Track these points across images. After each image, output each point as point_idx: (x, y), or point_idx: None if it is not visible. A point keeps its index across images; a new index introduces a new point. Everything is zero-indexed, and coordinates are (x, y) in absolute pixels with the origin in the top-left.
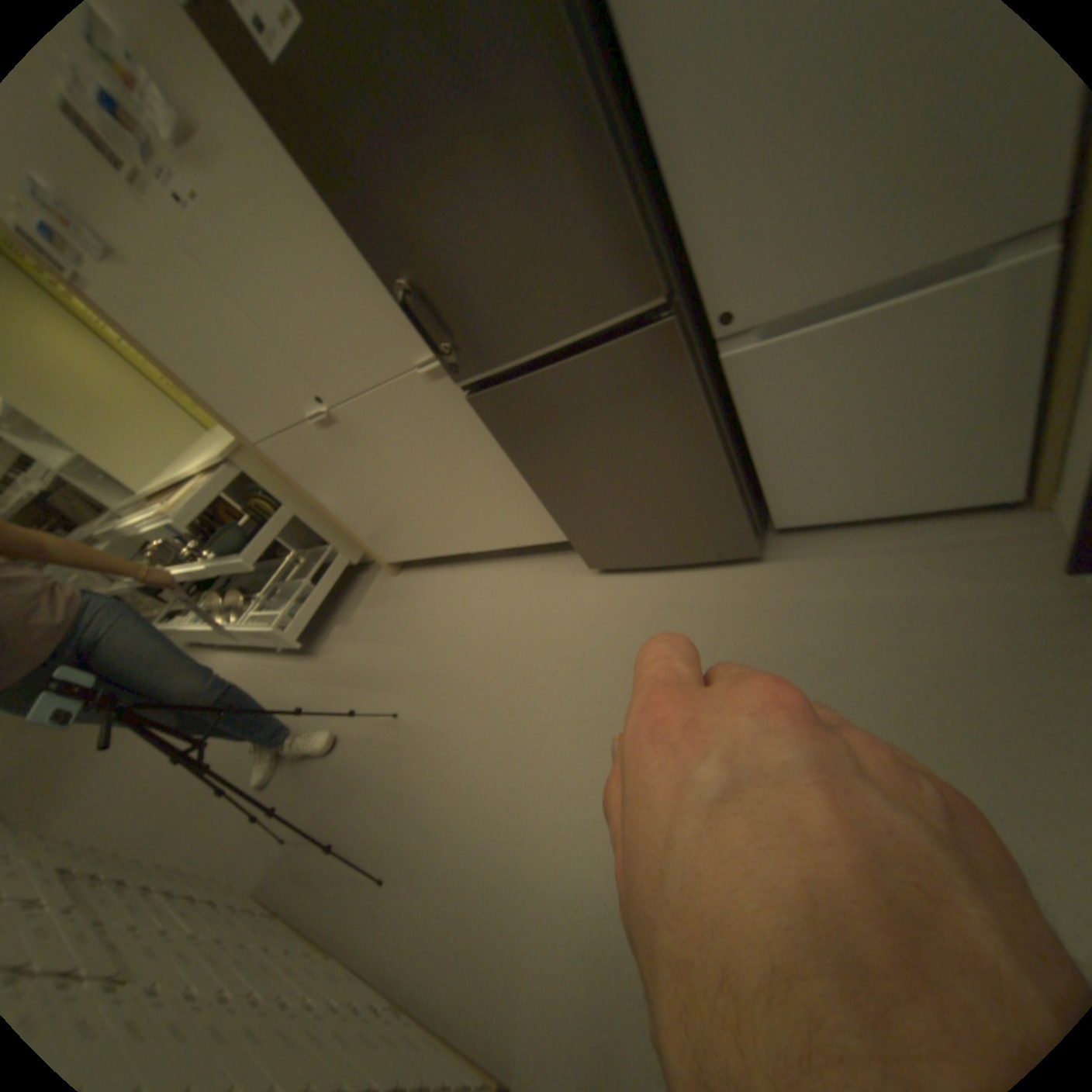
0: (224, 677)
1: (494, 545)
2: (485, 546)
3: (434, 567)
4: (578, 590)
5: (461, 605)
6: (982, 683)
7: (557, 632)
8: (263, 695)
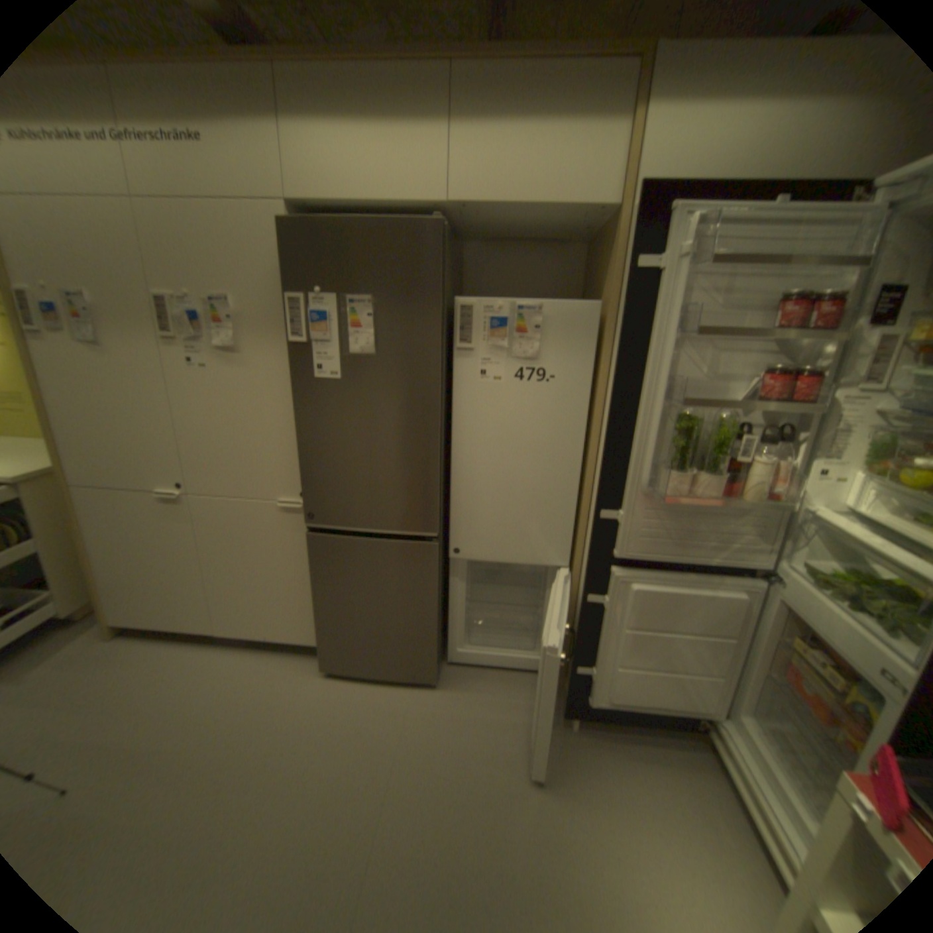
0: None
1: (239, 636)
2: (231, 635)
3: (157, 641)
4: (302, 689)
5: (181, 684)
6: (528, 780)
7: (276, 722)
8: None
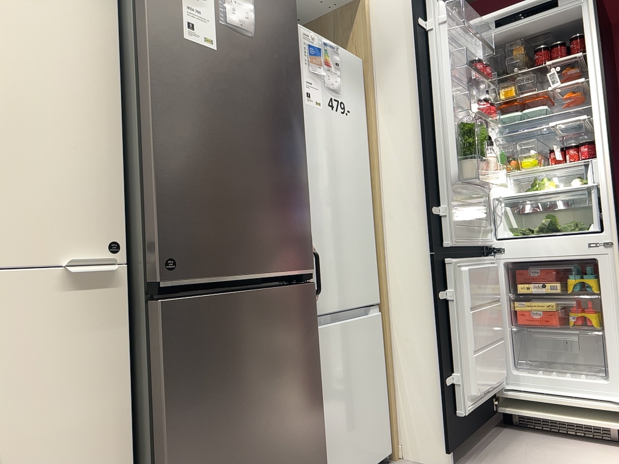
0: None
1: None
2: None
3: None
4: None
5: None
6: None
7: None
8: None
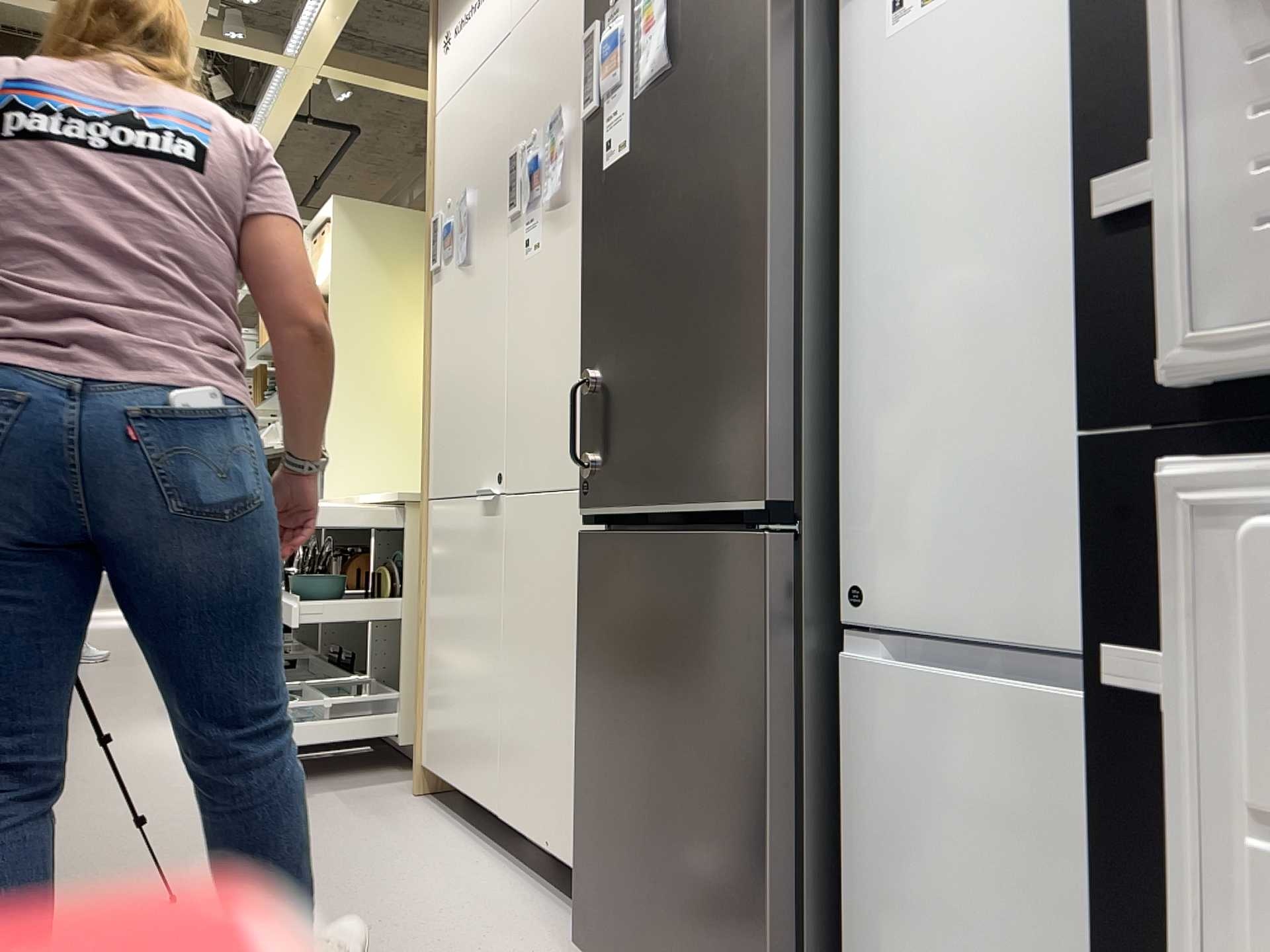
0: (149, 745)
1: (524, 829)
2: (516, 823)
3: (457, 819)
4: None
5: (408, 873)
6: None
7: None
8: (137, 785)
